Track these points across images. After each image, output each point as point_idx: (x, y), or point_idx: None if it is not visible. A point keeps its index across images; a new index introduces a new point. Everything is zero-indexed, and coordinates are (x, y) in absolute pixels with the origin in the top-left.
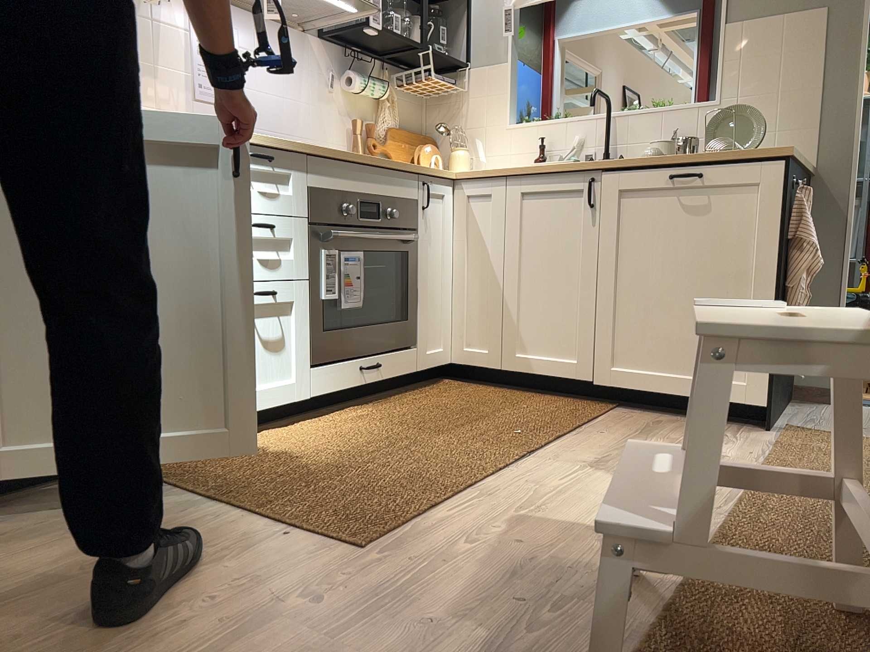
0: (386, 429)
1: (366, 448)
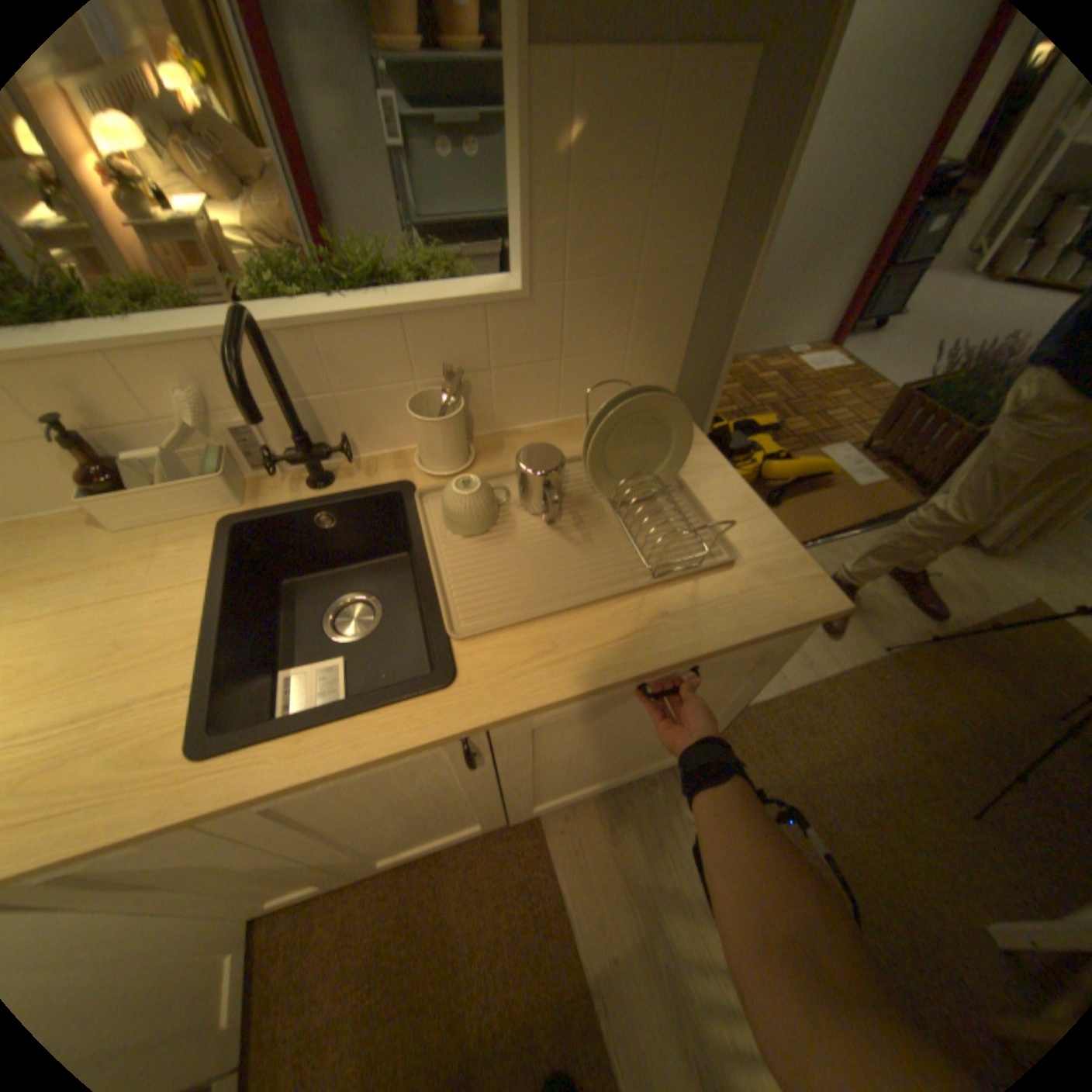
0: None
1: None
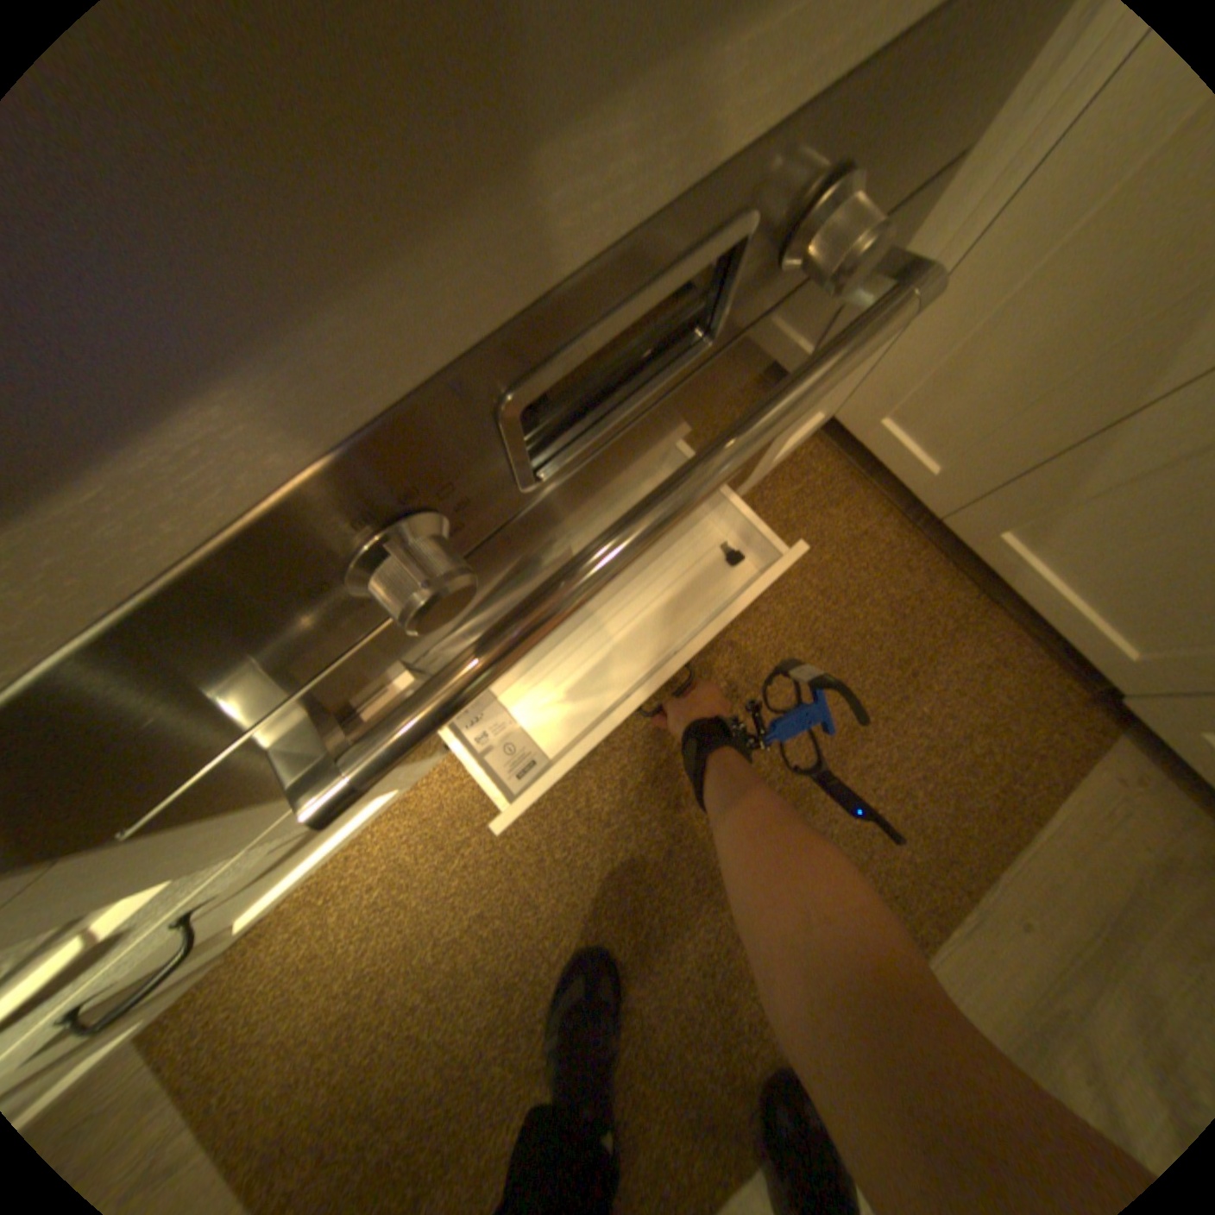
0: (604, 844)
1: (545, 979)
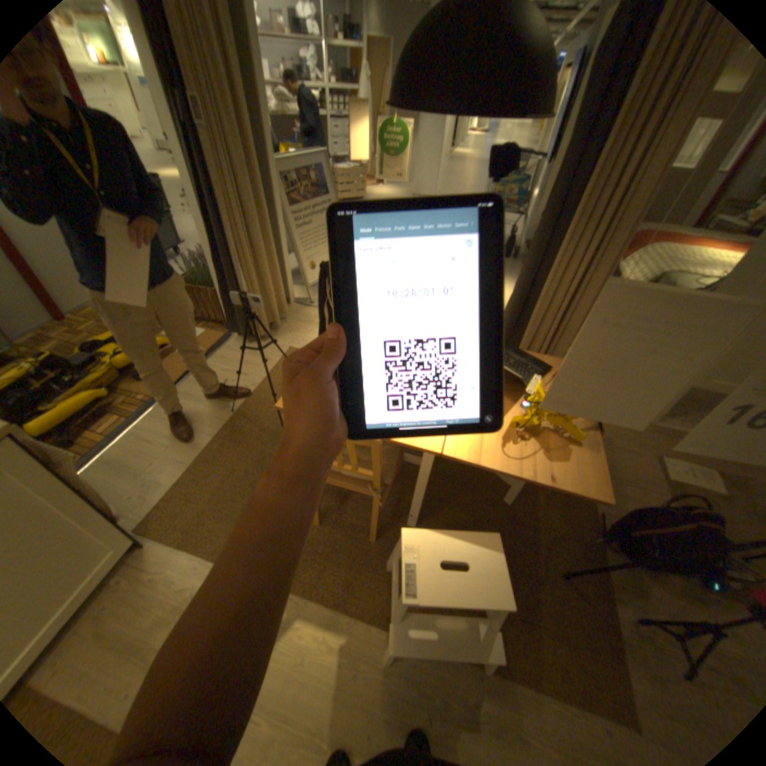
0: None
1: None
